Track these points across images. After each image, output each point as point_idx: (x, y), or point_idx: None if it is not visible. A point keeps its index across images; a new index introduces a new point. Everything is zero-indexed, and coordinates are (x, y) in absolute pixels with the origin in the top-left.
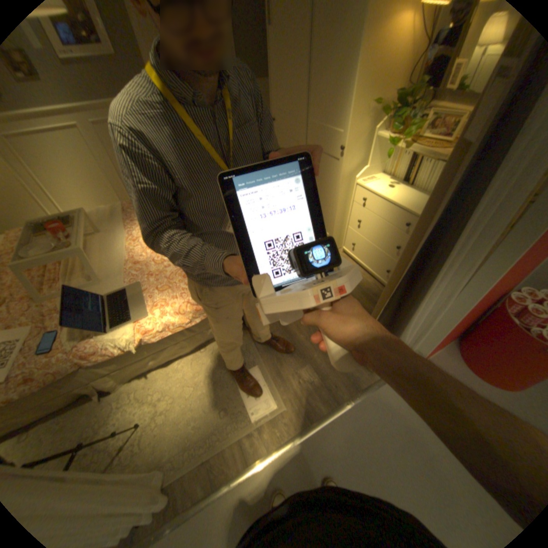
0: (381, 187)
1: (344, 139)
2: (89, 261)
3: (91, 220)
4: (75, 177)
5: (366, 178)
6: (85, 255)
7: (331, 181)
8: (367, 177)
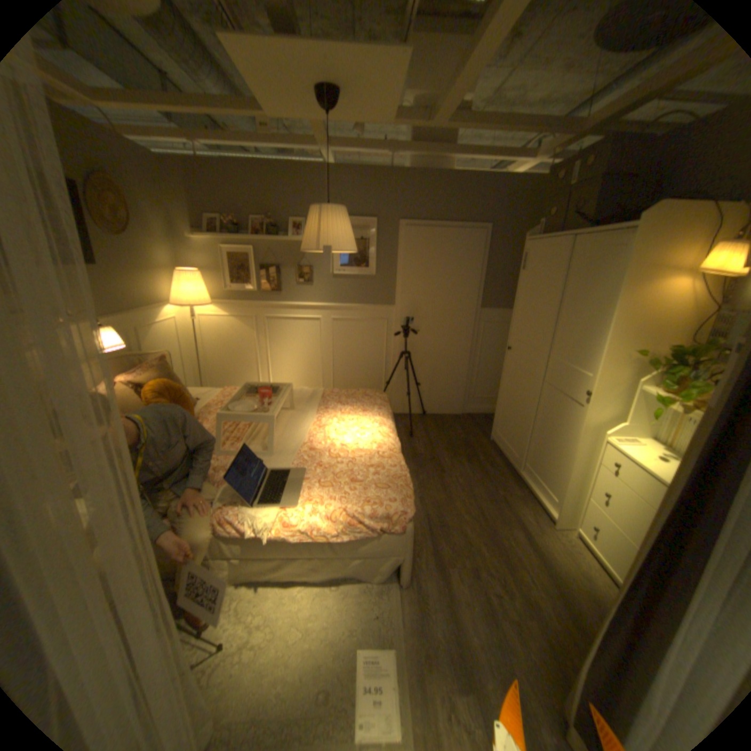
0: (646, 456)
1: (593, 384)
2: (274, 430)
3: (293, 395)
4: (298, 358)
5: (624, 439)
6: (275, 423)
7: (570, 429)
8: (625, 438)
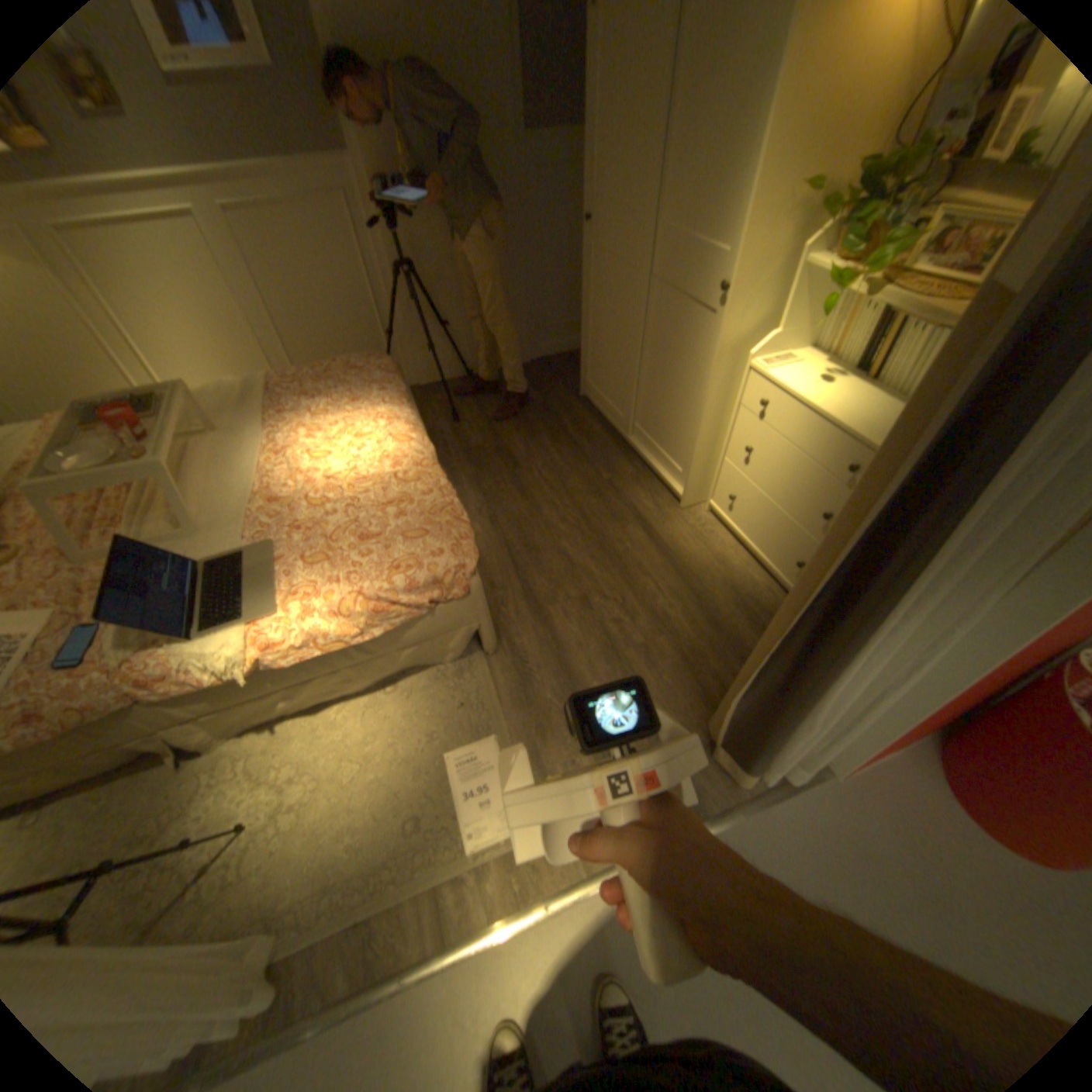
0: (803, 378)
1: (730, 266)
2: (177, 489)
3: (198, 404)
4: (186, 316)
5: (773, 357)
6: (169, 477)
7: (695, 356)
8: (775, 354)
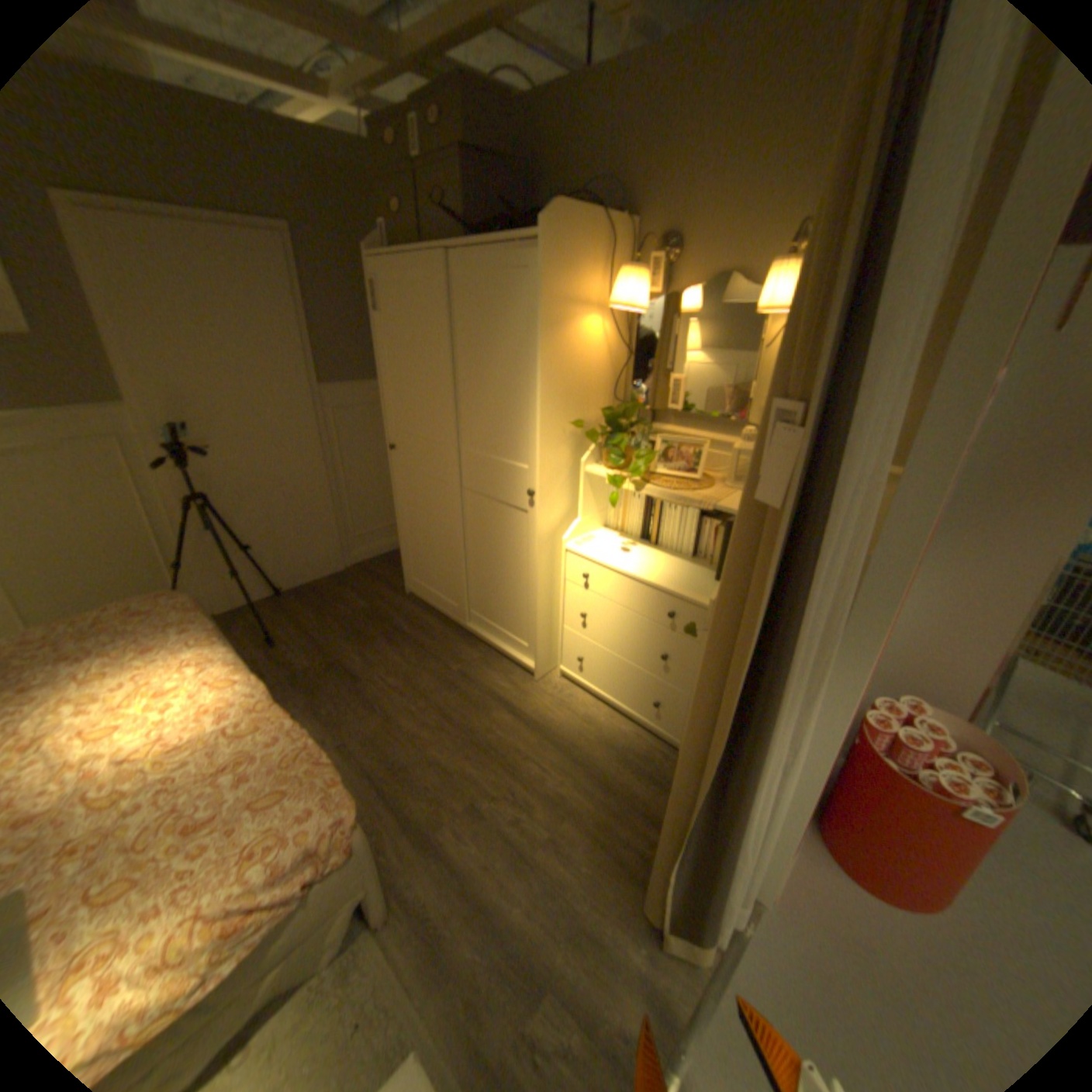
0: (609, 553)
1: (531, 480)
2: None
3: None
4: None
5: (580, 540)
6: None
7: (517, 547)
8: (580, 537)
